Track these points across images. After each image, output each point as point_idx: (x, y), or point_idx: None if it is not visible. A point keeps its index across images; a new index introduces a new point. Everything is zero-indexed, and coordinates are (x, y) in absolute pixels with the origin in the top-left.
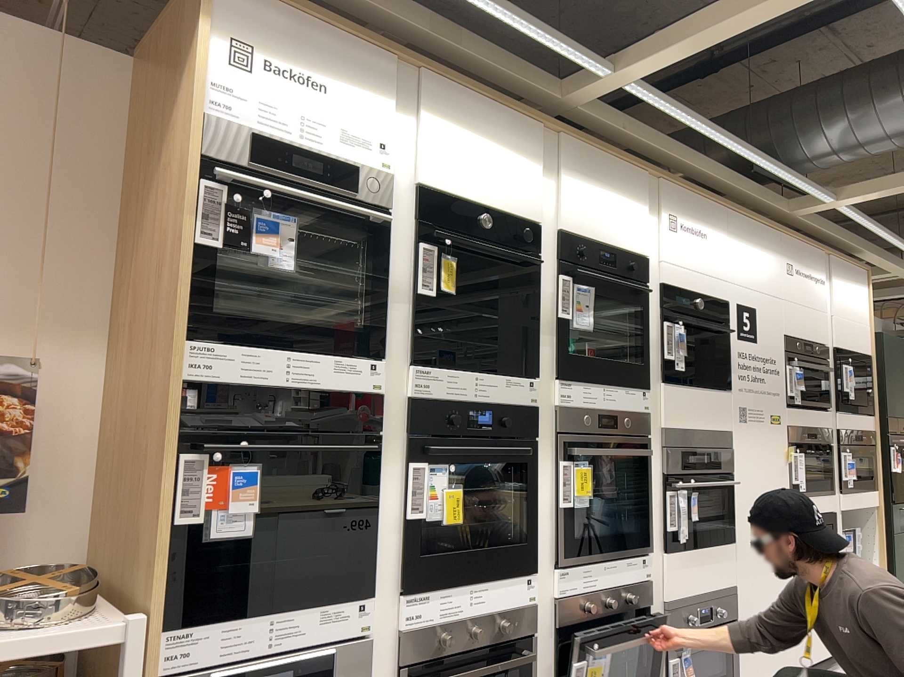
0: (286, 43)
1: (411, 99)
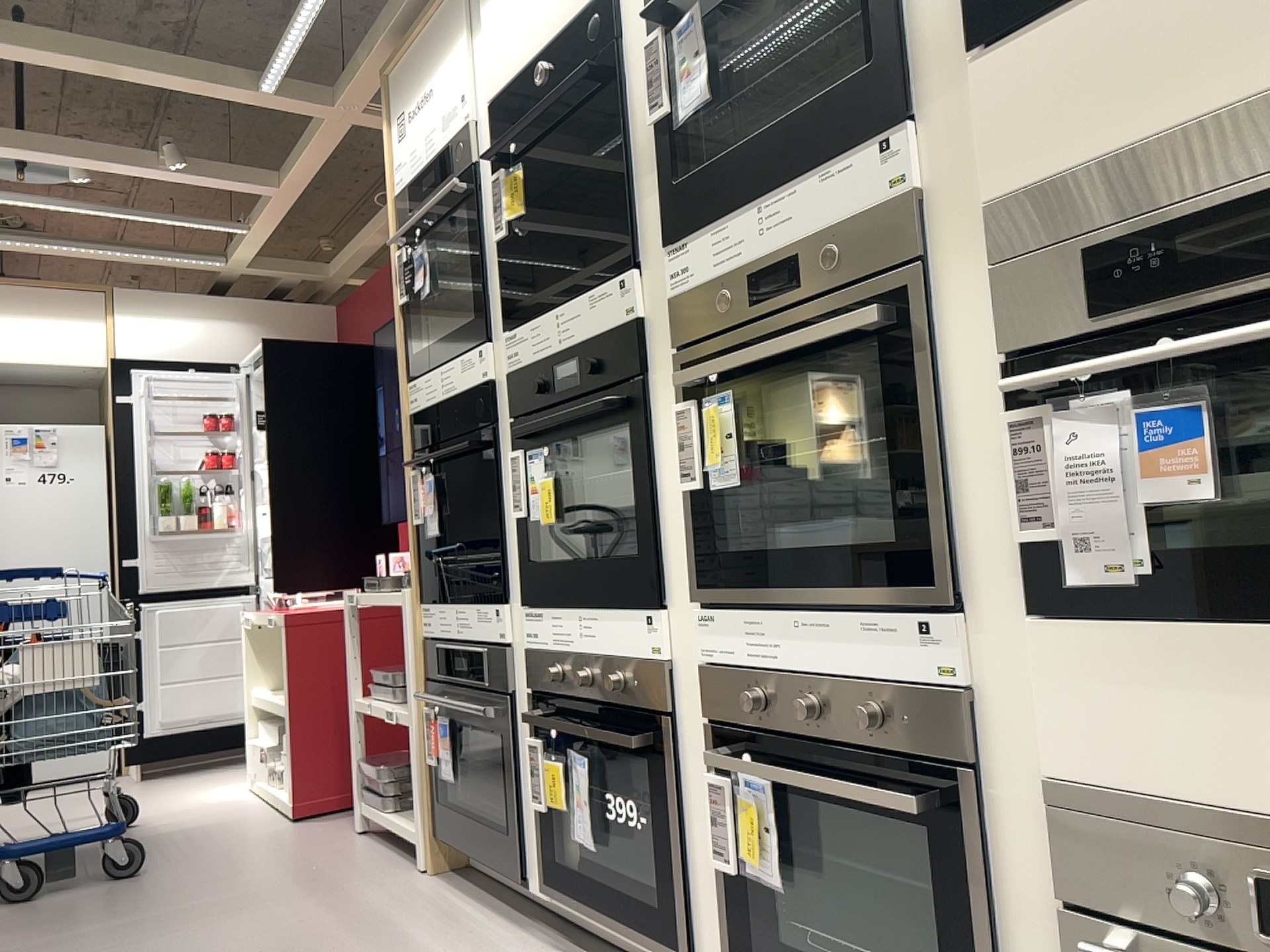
0: (408, 81)
1: (477, 1)
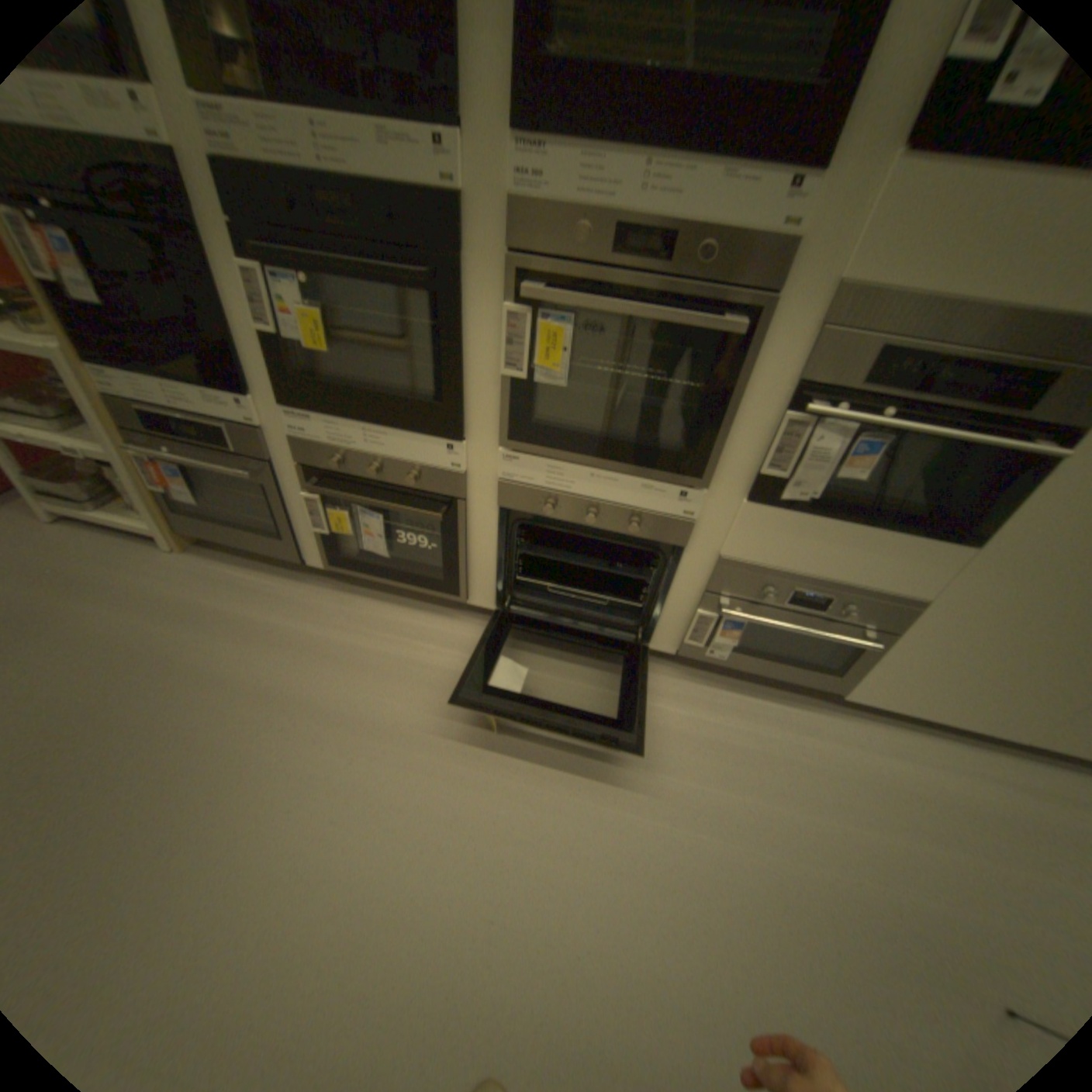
0: None
1: None
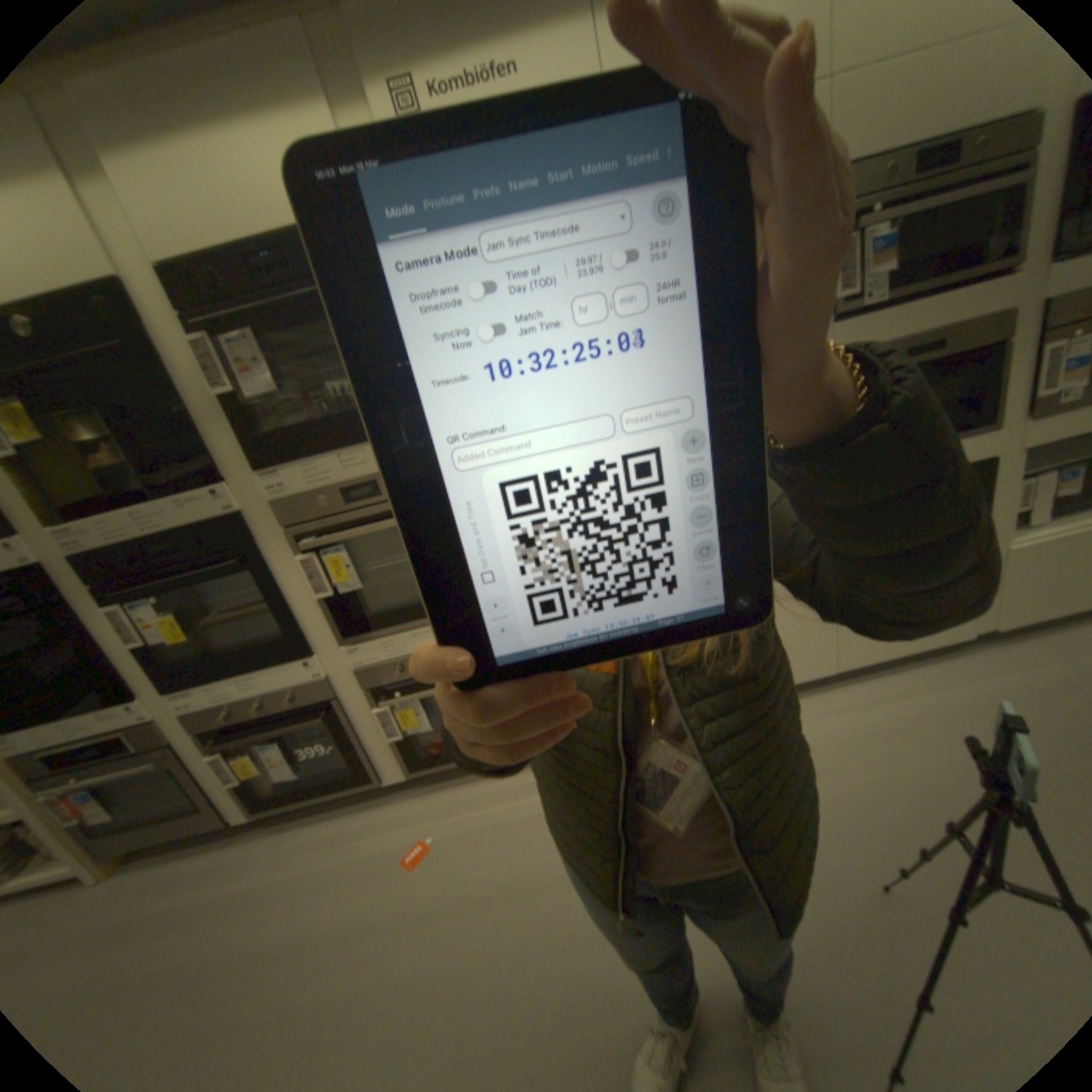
0: None
1: None
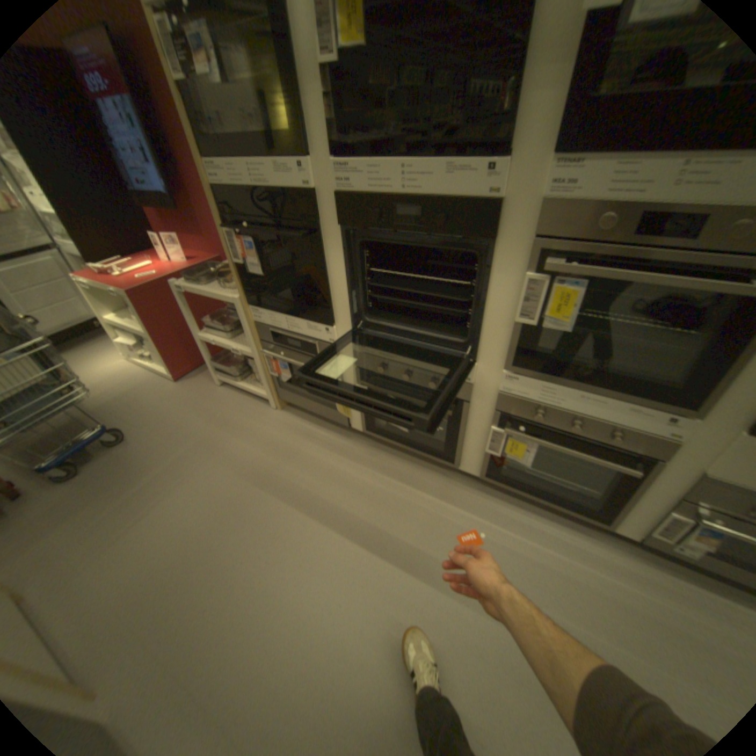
0: None
1: None
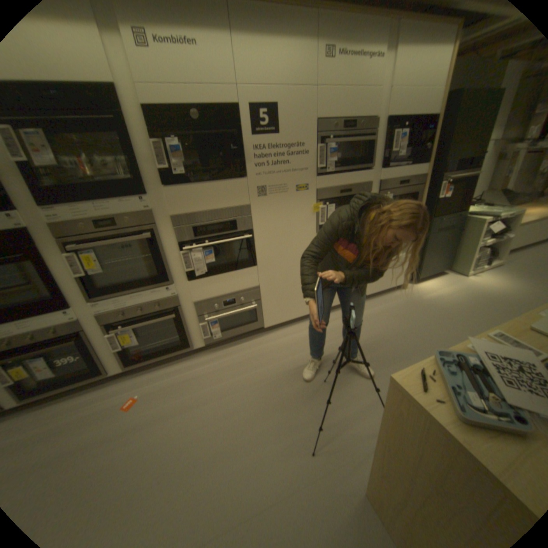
0: None
1: None
